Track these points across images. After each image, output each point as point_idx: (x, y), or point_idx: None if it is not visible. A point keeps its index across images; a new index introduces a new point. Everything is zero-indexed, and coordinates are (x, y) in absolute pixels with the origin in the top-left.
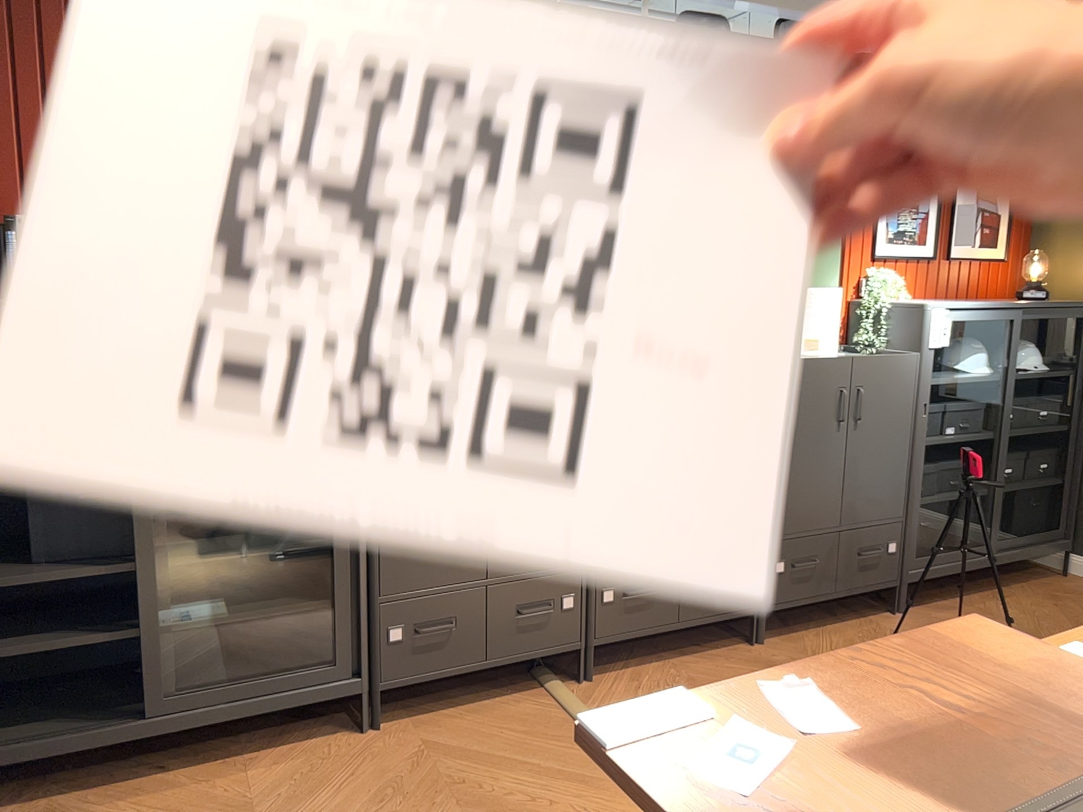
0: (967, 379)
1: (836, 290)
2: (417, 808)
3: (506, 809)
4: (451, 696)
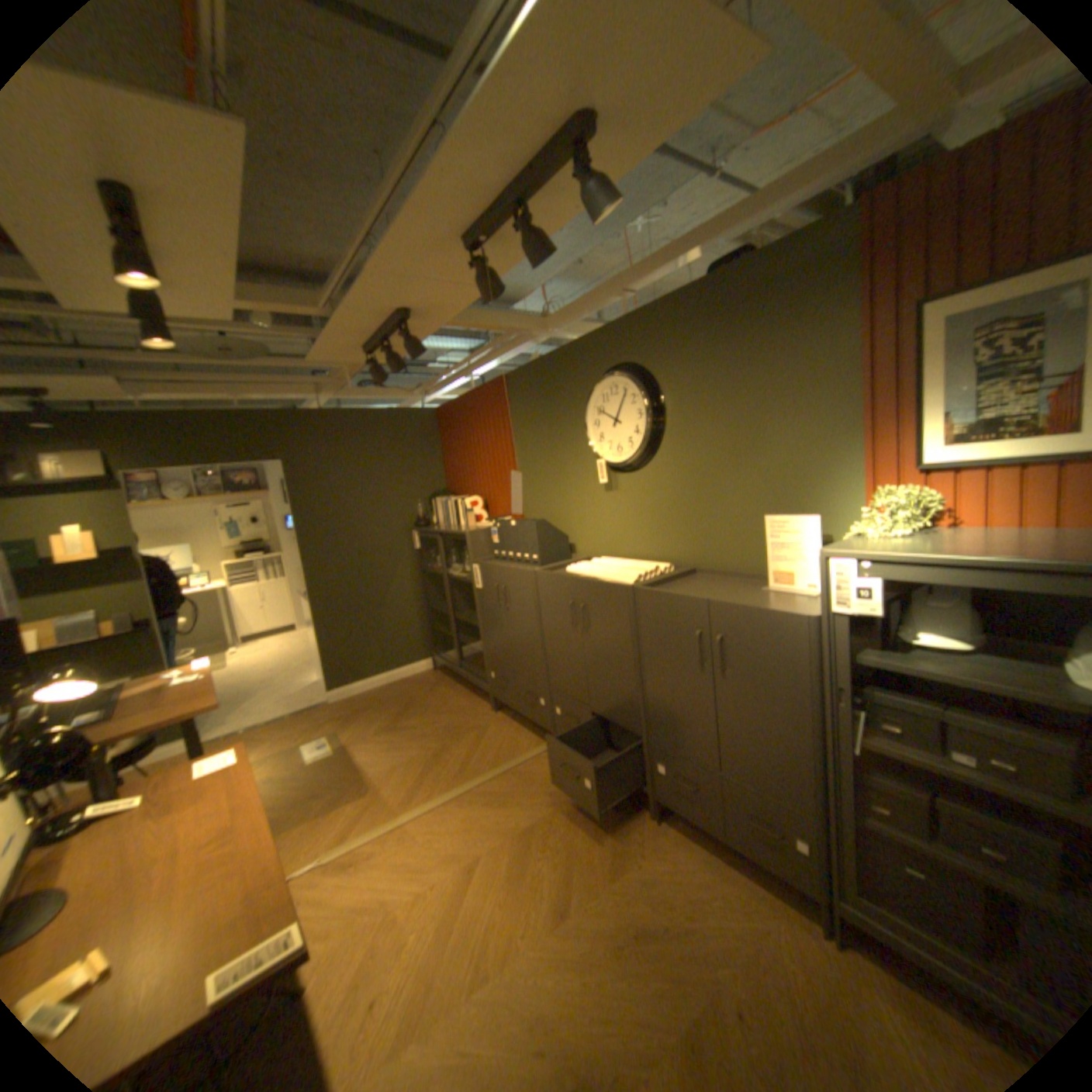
0: (977, 686)
1: (808, 518)
2: (442, 737)
3: (441, 757)
4: (528, 722)
